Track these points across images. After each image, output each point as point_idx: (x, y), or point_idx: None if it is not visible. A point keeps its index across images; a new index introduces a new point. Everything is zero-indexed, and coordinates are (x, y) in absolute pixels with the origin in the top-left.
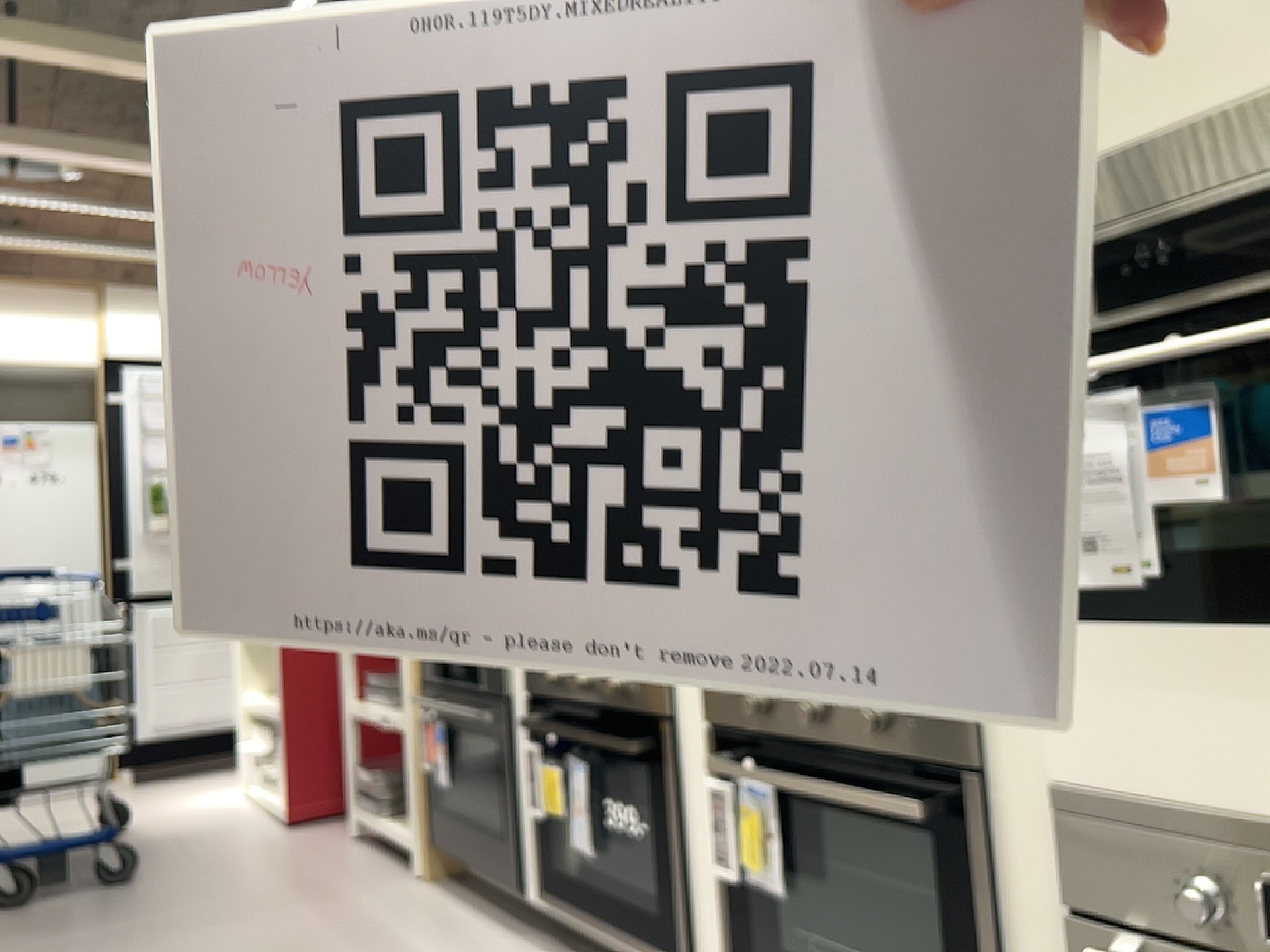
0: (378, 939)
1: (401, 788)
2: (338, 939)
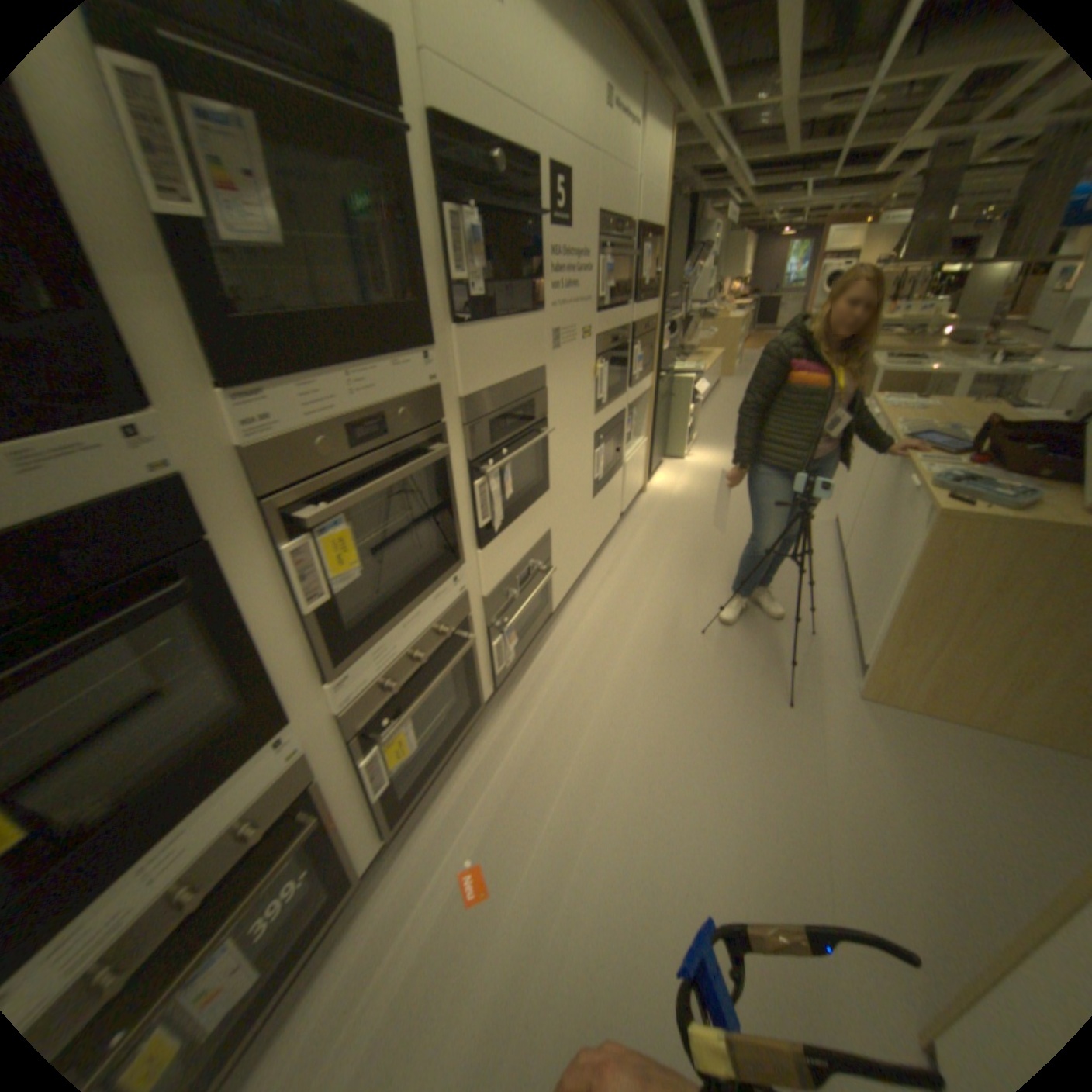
0: None
1: None
2: None
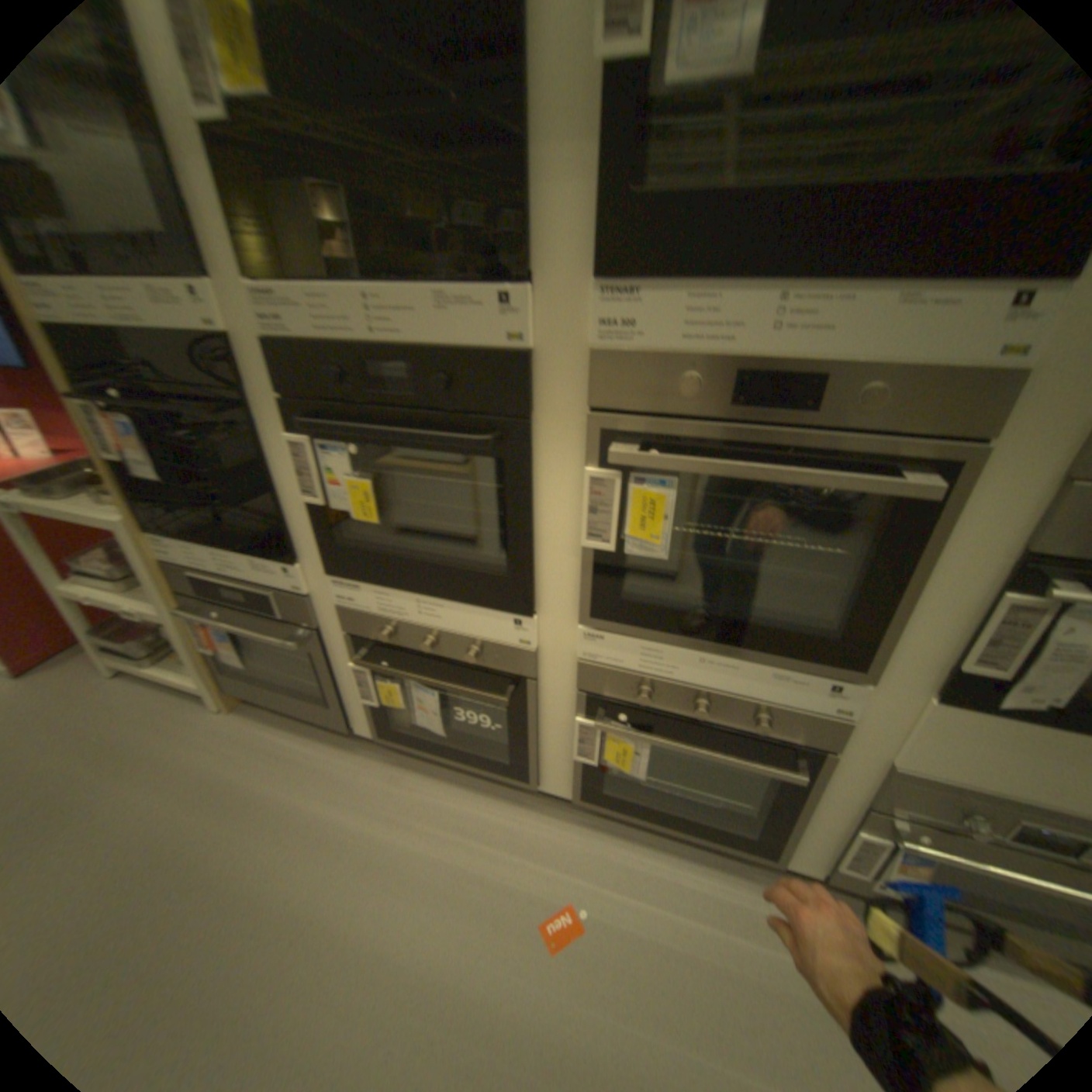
0: (231, 800)
1: (150, 643)
2: (191, 815)
